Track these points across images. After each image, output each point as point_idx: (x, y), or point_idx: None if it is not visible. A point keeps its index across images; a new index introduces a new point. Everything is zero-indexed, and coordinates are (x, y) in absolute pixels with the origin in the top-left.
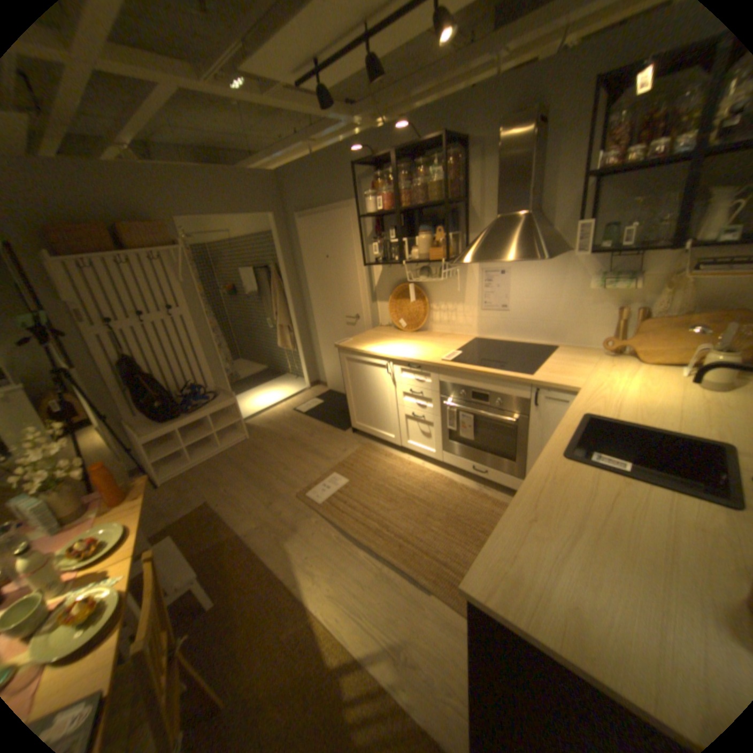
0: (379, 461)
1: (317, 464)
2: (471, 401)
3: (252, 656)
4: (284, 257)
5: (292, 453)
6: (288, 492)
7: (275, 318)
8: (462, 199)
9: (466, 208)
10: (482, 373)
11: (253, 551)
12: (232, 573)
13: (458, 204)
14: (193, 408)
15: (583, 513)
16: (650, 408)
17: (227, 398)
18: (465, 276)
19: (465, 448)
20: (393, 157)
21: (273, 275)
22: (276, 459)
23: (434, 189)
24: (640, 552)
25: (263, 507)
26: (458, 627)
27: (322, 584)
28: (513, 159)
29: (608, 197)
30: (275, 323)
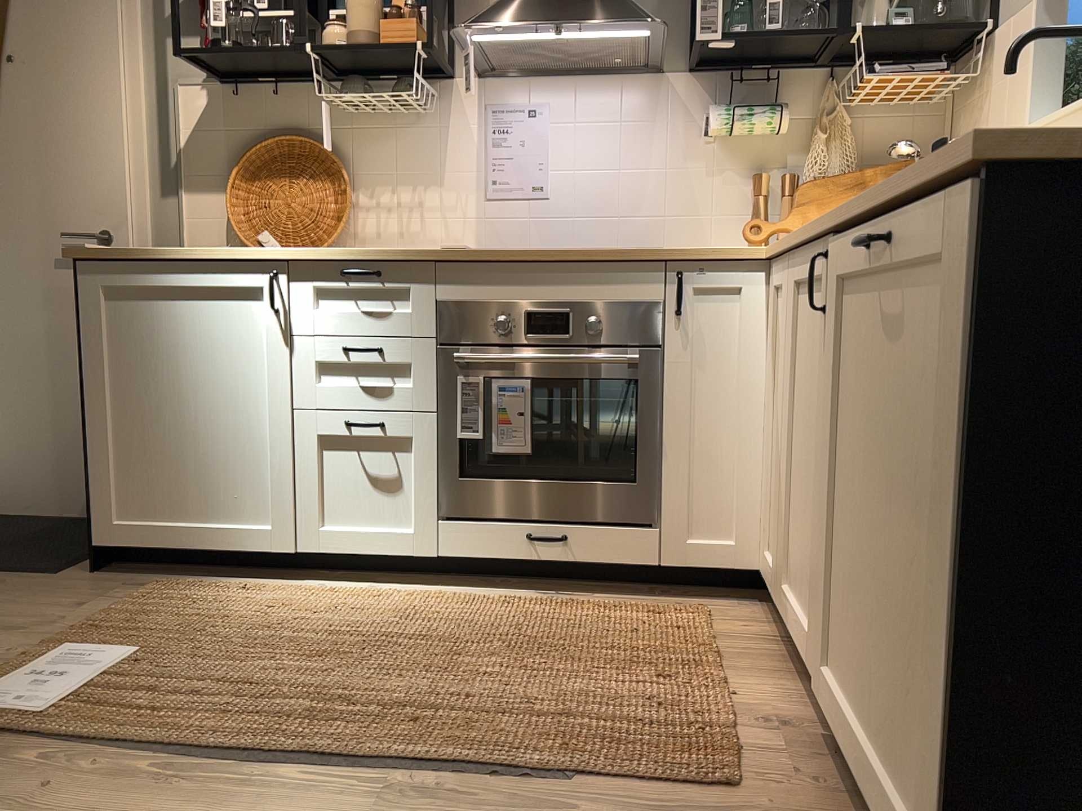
0: (230, 603)
1: None
2: (525, 340)
3: None
4: None
5: None
6: None
7: None
8: None
9: None
10: (556, 255)
11: None
12: None
13: None
14: None
15: None
16: None
17: None
18: (445, 122)
19: (506, 488)
20: None
21: None
22: None
23: None
24: None
25: None
26: None
27: None
28: None
29: None
30: None
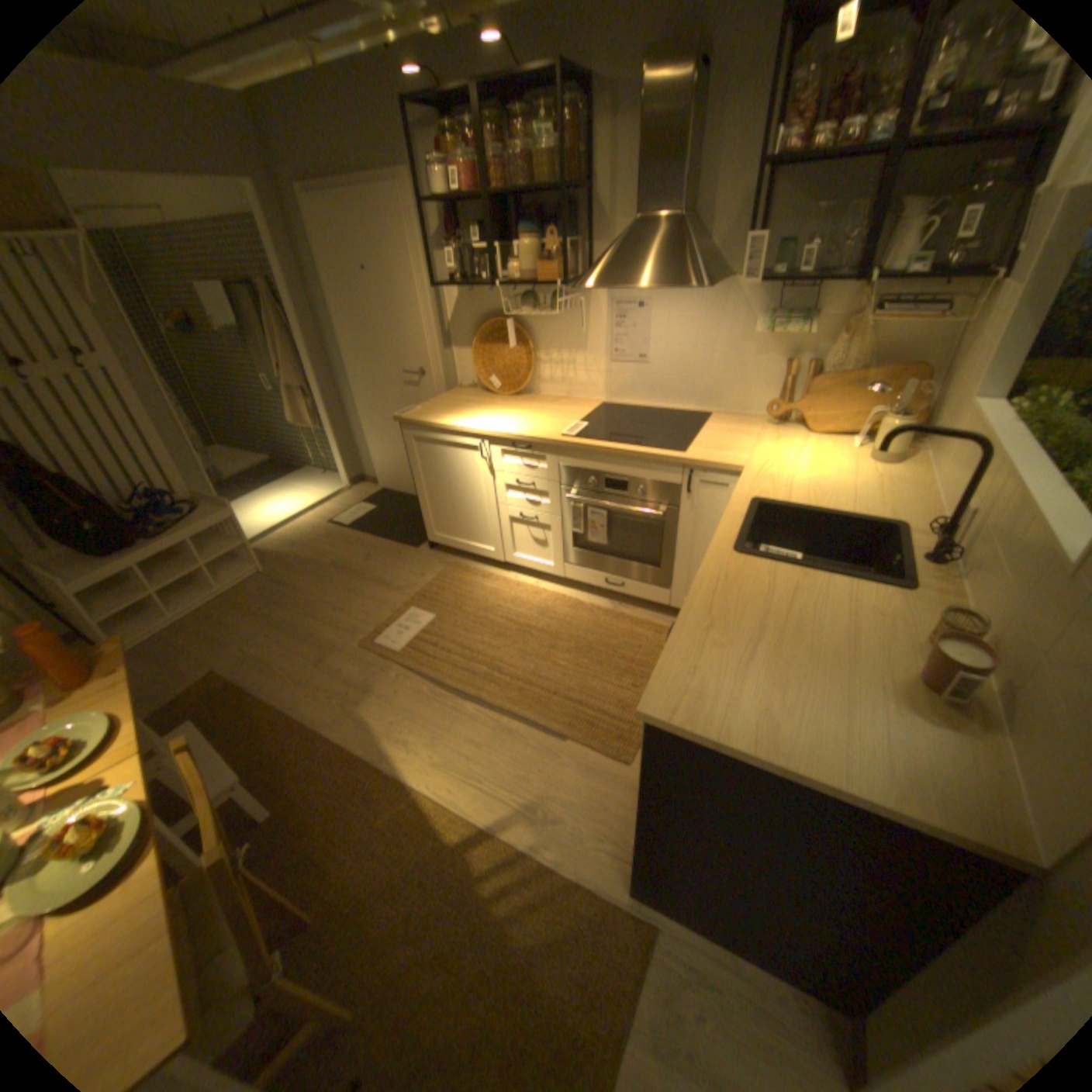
0: (475, 586)
1: (383, 598)
2: (603, 492)
3: (338, 855)
4: (281, 266)
5: (340, 586)
6: (345, 641)
7: (276, 375)
8: (583, 184)
9: (588, 199)
10: (619, 453)
11: (307, 728)
12: (281, 760)
13: (576, 192)
14: (155, 529)
15: (762, 612)
16: (821, 487)
17: (215, 510)
18: (587, 309)
19: (594, 556)
20: (470, 95)
21: (262, 298)
22: (315, 597)
23: (540, 163)
24: (824, 644)
25: (310, 667)
26: (603, 769)
27: (420, 752)
28: (661, 125)
29: (783, 199)
30: (277, 382)
